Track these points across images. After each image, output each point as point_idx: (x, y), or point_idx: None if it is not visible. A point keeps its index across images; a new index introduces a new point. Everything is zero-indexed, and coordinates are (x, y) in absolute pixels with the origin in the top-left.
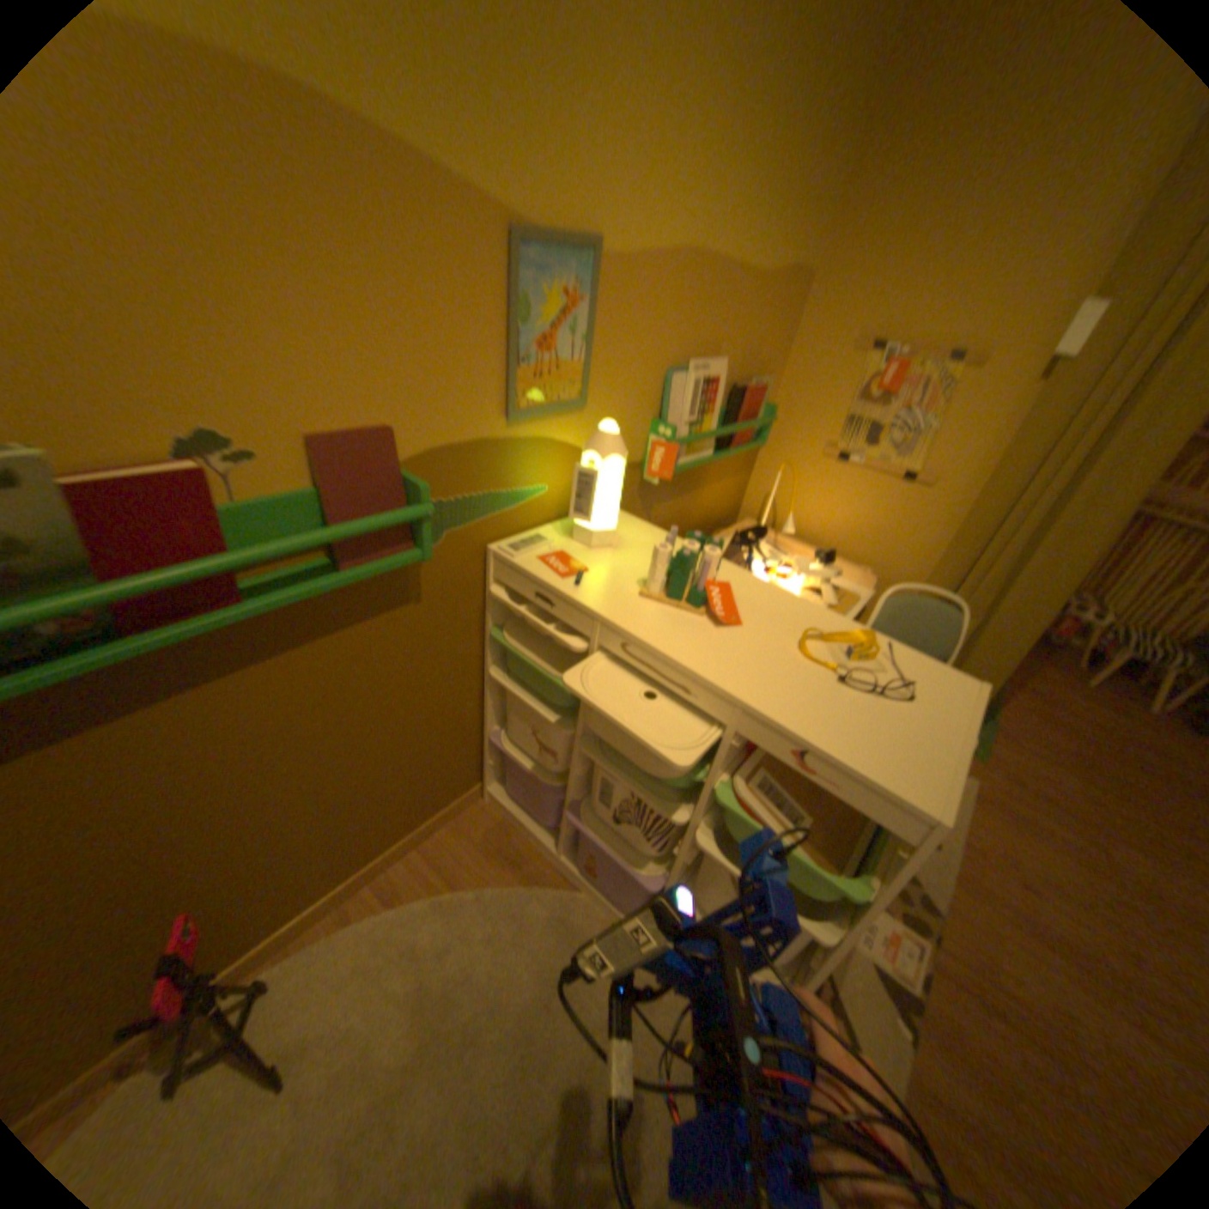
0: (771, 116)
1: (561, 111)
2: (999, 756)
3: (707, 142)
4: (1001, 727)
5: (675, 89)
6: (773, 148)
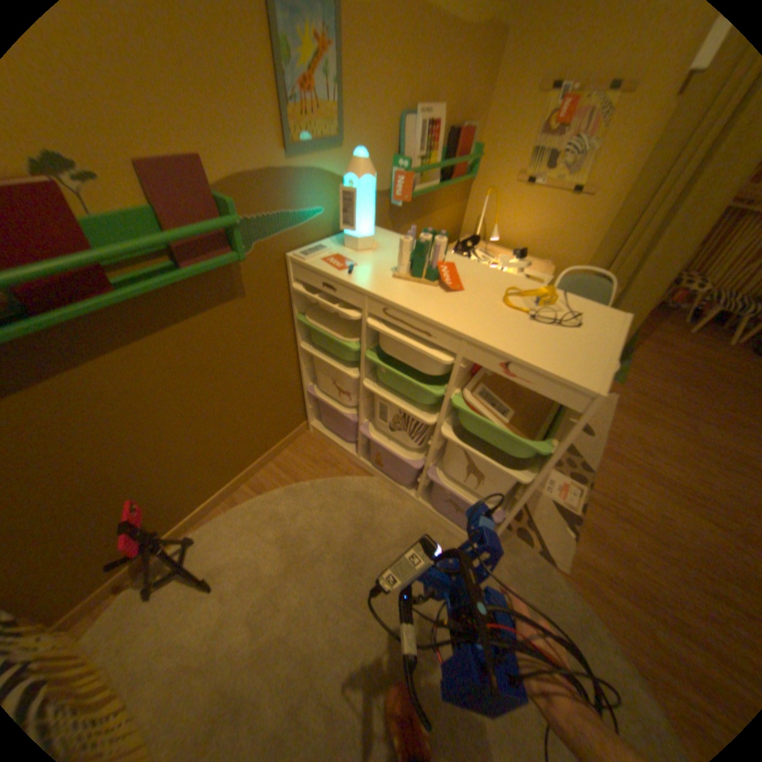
0: None
1: None
2: (631, 378)
3: None
4: (632, 362)
5: None
6: None
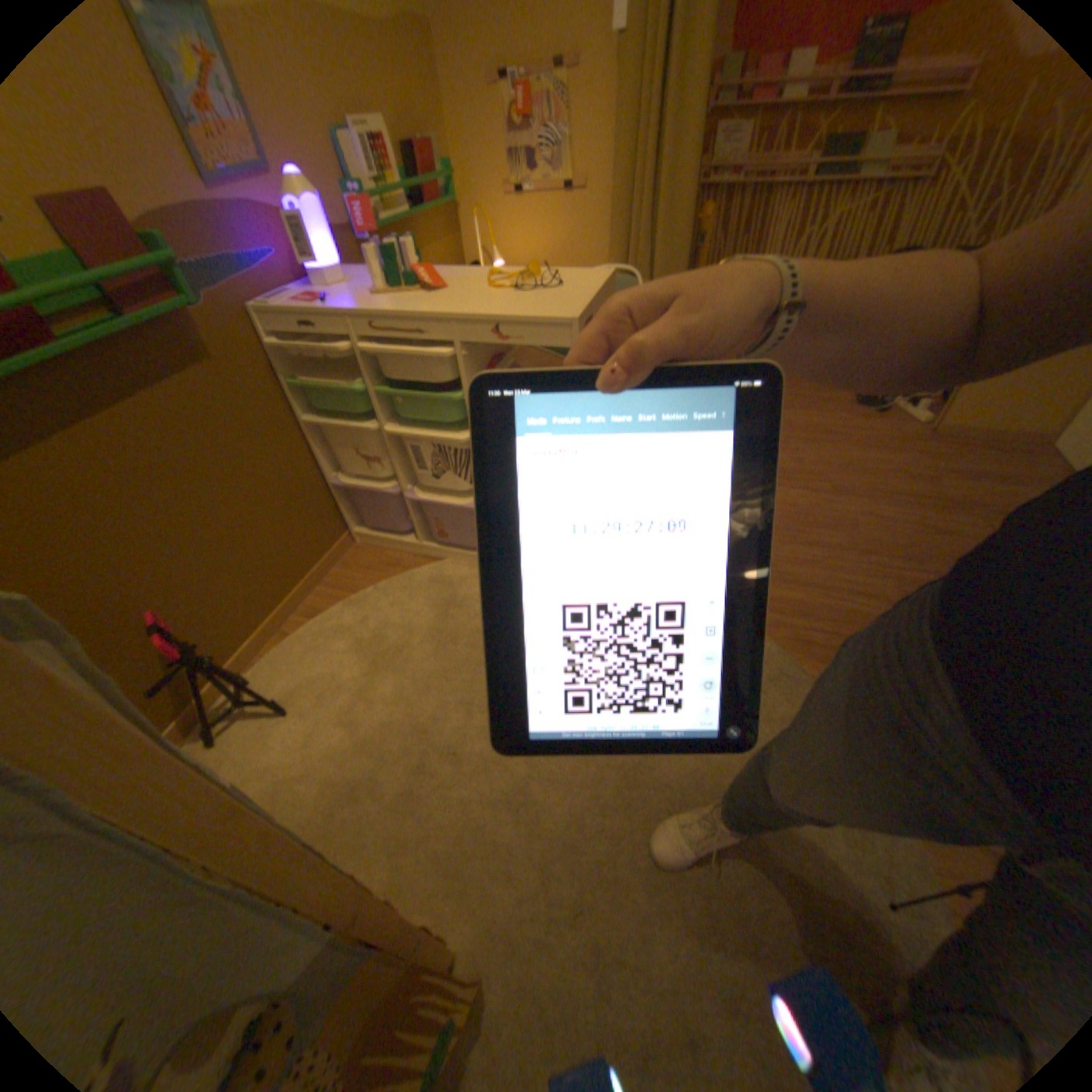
0: None
1: None
2: None
3: None
4: None
5: None
6: None
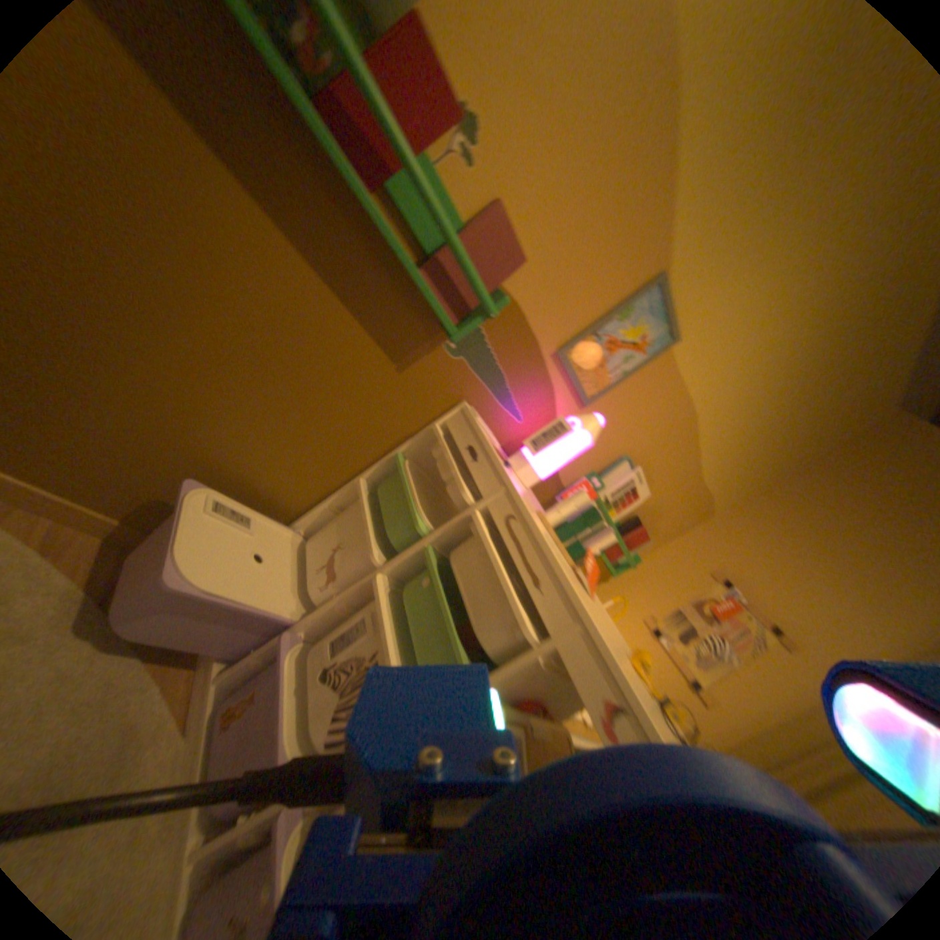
0: (771, 408)
1: (725, 268)
2: None
3: (746, 376)
4: None
5: (759, 333)
6: (759, 423)
